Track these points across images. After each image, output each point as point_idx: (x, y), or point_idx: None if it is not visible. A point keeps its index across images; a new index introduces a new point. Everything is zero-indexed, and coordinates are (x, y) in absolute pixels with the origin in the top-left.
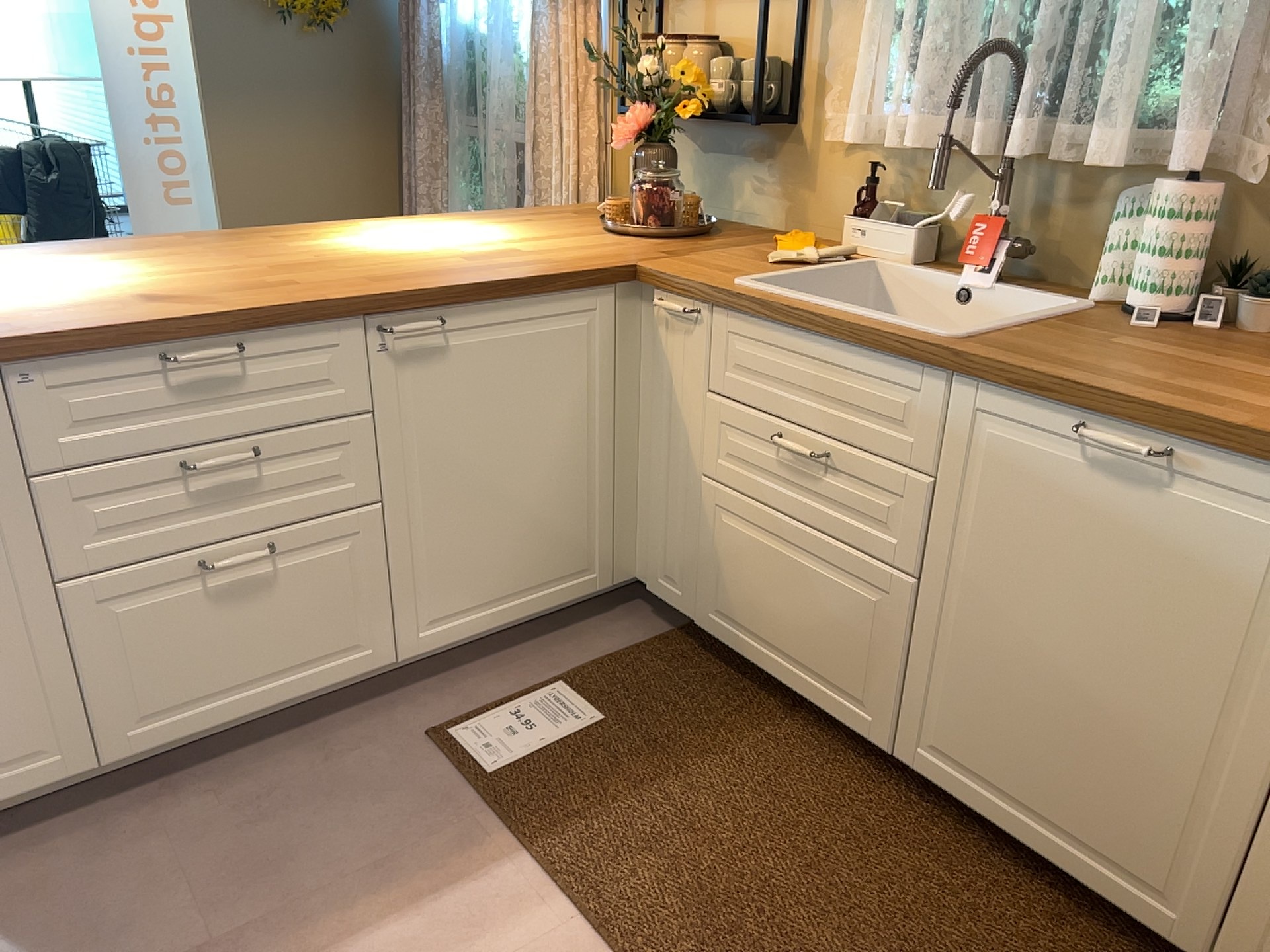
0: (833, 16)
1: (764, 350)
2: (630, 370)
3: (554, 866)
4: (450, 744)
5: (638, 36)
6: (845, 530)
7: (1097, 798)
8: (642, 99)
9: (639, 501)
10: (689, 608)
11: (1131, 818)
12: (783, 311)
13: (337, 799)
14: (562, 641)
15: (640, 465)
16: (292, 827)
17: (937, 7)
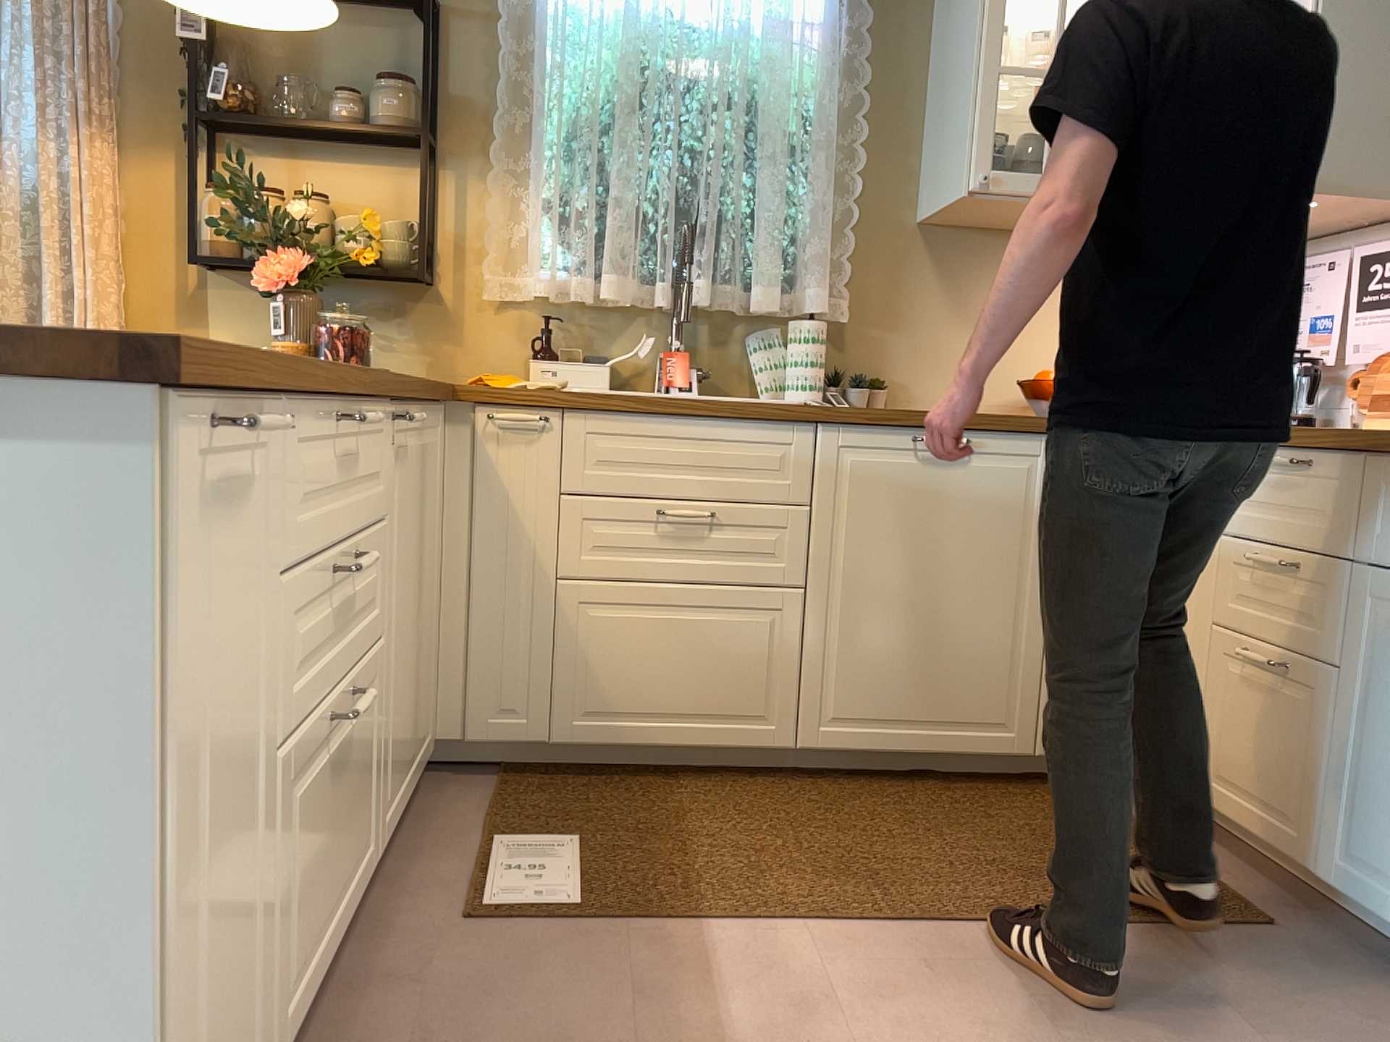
0: (473, 192)
1: (631, 441)
2: (439, 497)
3: (735, 916)
4: (503, 913)
5: (251, 181)
6: (735, 573)
7: (959, 684)
8: (296, 242)
9: (444, 645)
10: (538, 732)
11: (981, 684)
12: (658, 402)
13: (493, 999)
14: (426, 820)
15: (445, 603)
16: (502, 1038)
17: (619, 192)
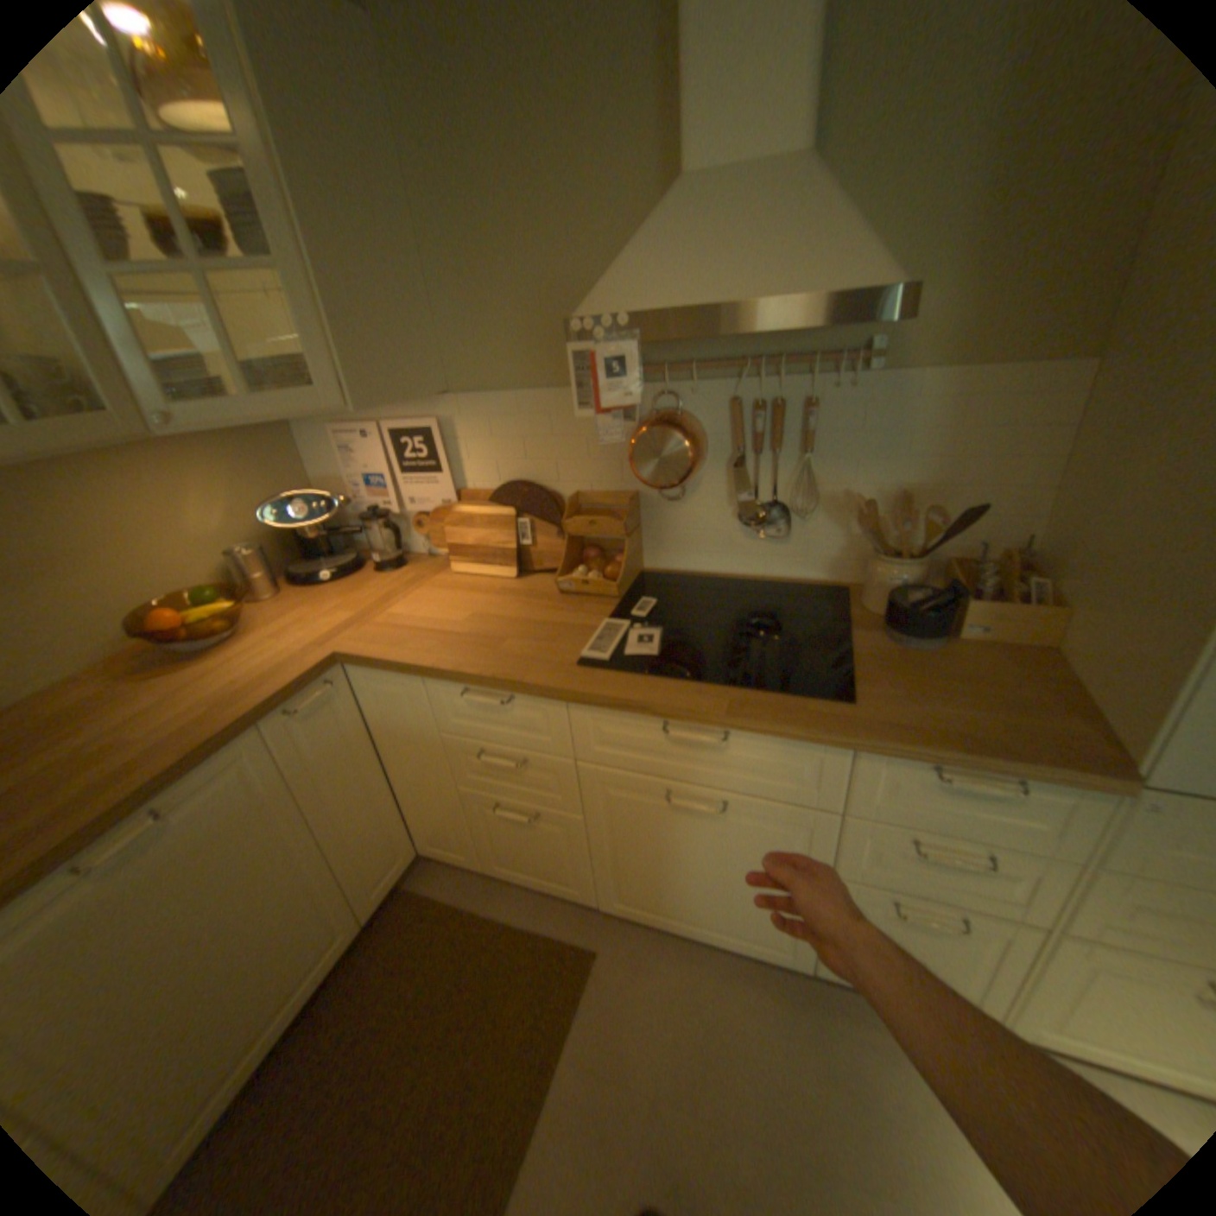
0: None
1: None
2: None
3: None
4: None
5: None
6: None
7: (280, 967)
8: None
9: None
10: None
11: (299, 945)
12: None
13: None
14: None
15: None
16: None
17: None
